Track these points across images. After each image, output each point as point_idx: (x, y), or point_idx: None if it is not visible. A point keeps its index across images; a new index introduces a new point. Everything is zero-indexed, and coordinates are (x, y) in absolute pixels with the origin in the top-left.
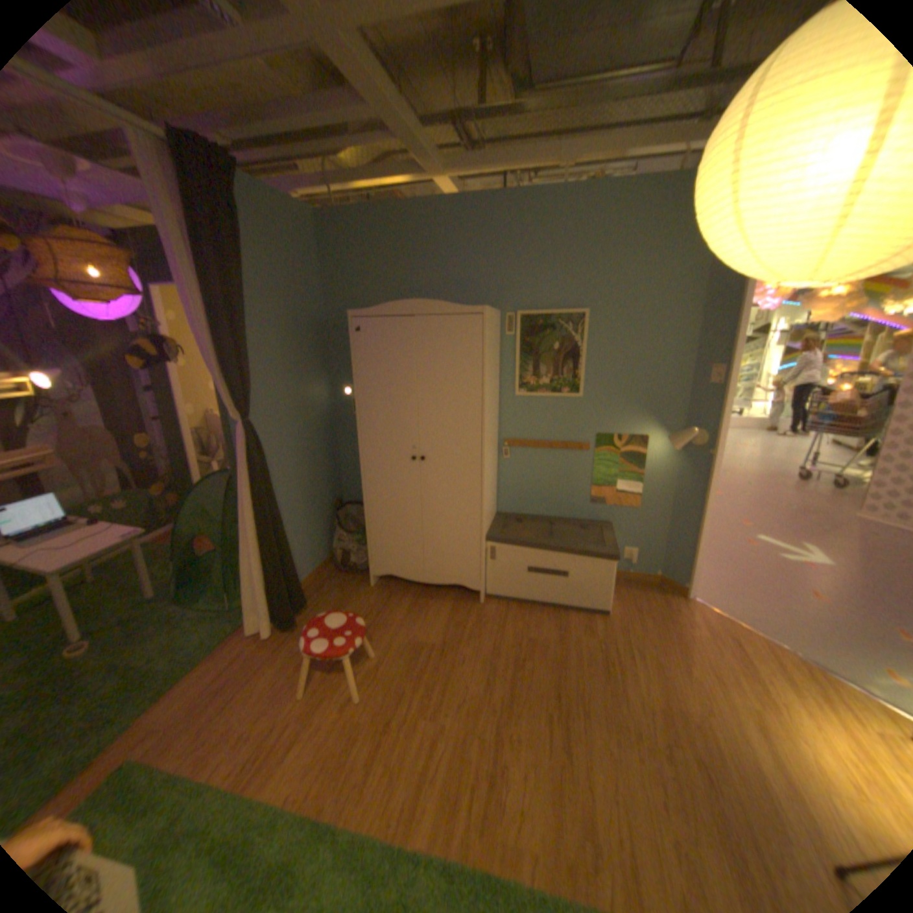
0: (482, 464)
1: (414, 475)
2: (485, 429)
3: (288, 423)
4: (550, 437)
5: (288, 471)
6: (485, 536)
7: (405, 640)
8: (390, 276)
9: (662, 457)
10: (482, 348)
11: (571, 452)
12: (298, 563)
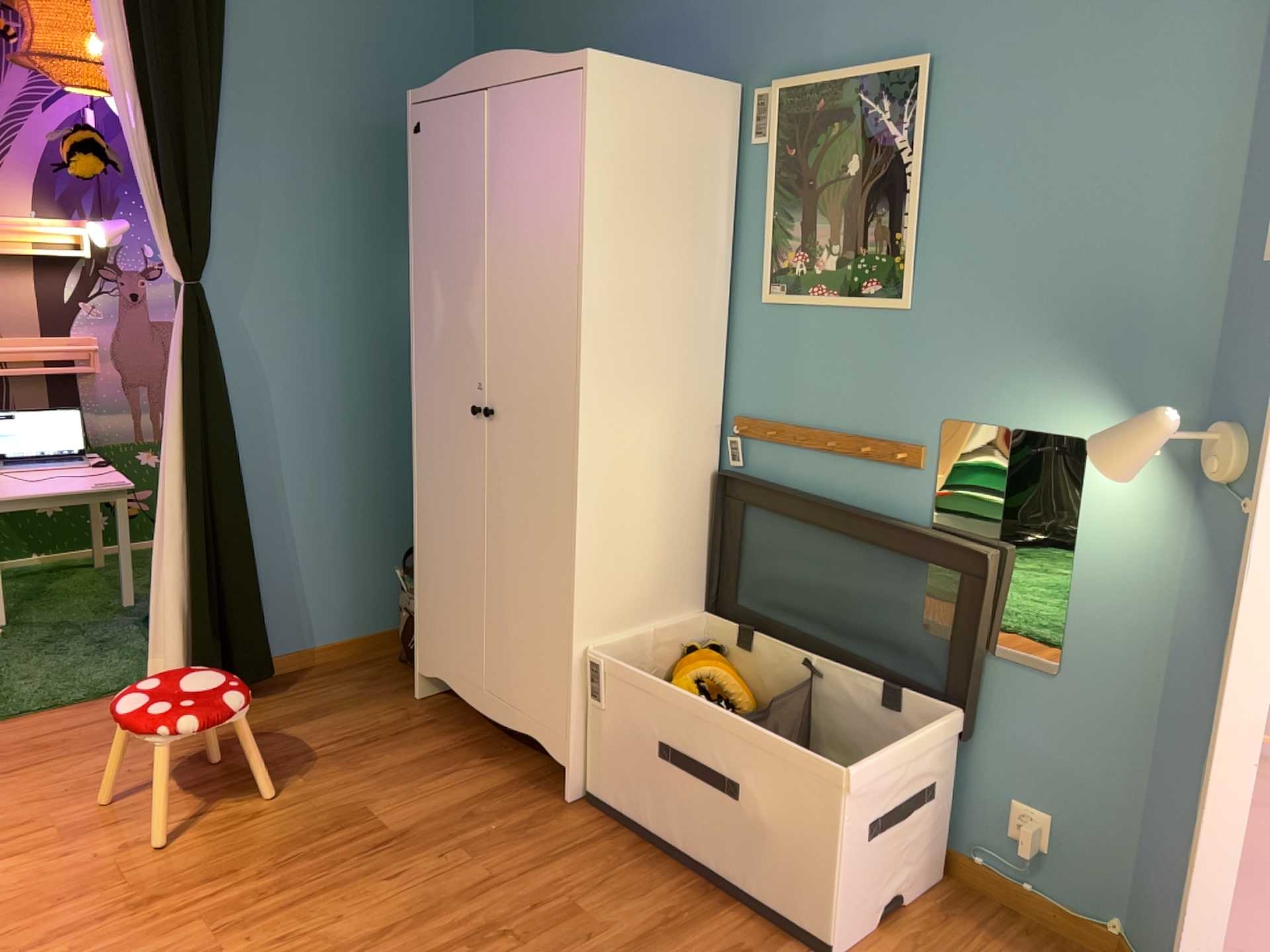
0: (572, 436)
1: (477, 450)
2: (588, 352)
3: (329, 322)
4: (835, 420)
5: (311, 415)
6: (591, 630)
7: (348, 799)
8: (567, 34)
9: (1131, 518)
10: (579, 150)
11: (881, 470)
12: (307, 605)
